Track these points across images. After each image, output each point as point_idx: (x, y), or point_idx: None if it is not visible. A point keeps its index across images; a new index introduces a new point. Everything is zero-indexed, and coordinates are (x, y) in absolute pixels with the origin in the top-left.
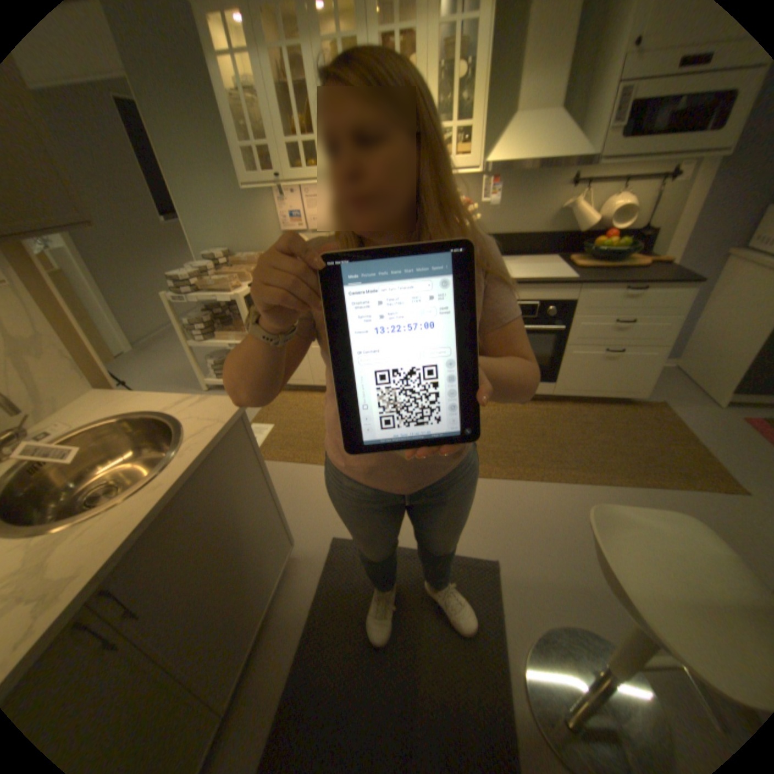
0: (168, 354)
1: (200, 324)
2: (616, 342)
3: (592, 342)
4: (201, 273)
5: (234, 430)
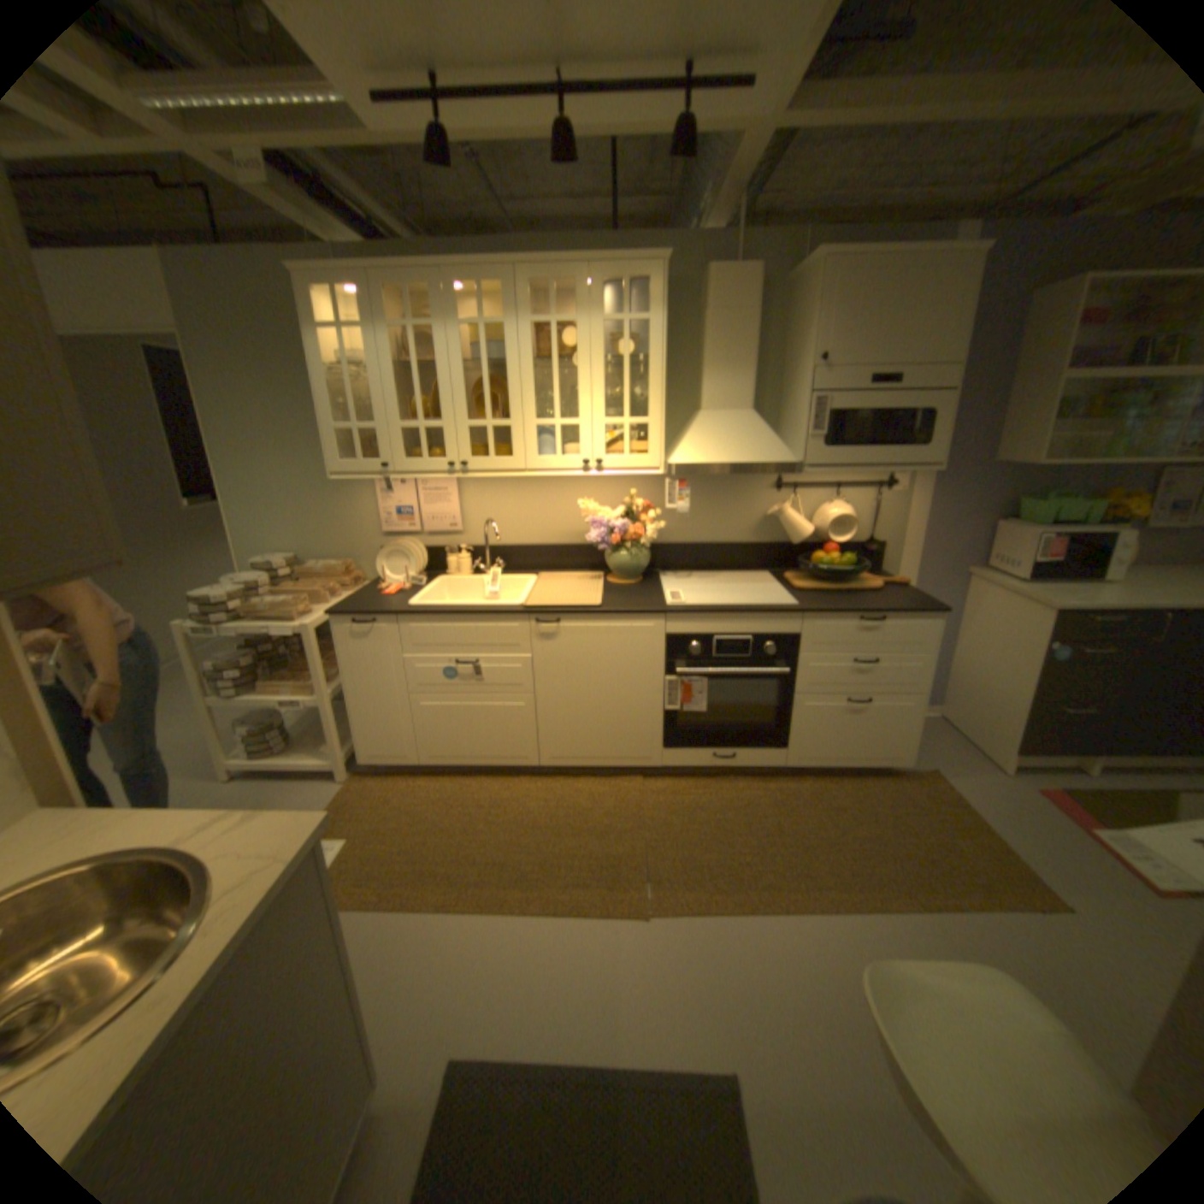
0: (159, 716)
1: (232, 669)
2: (859, 689)
3: (827, 689)
4: (247, 591)
5: (298, 873)
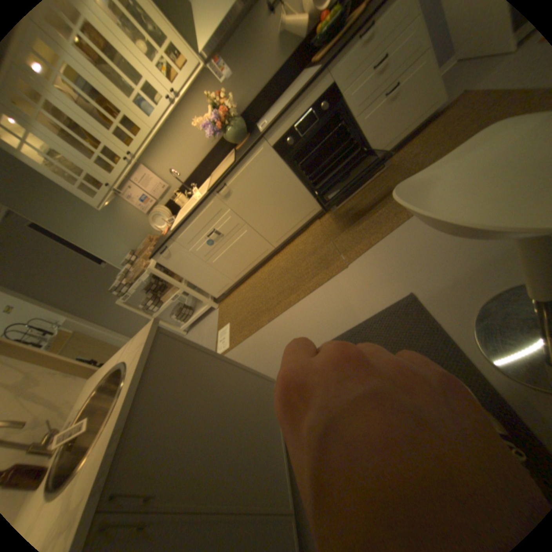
0: None
1: (149, 300)
2: (387, 81)
3: (370, 98)
4: (127, 273)
5: (158, 341)
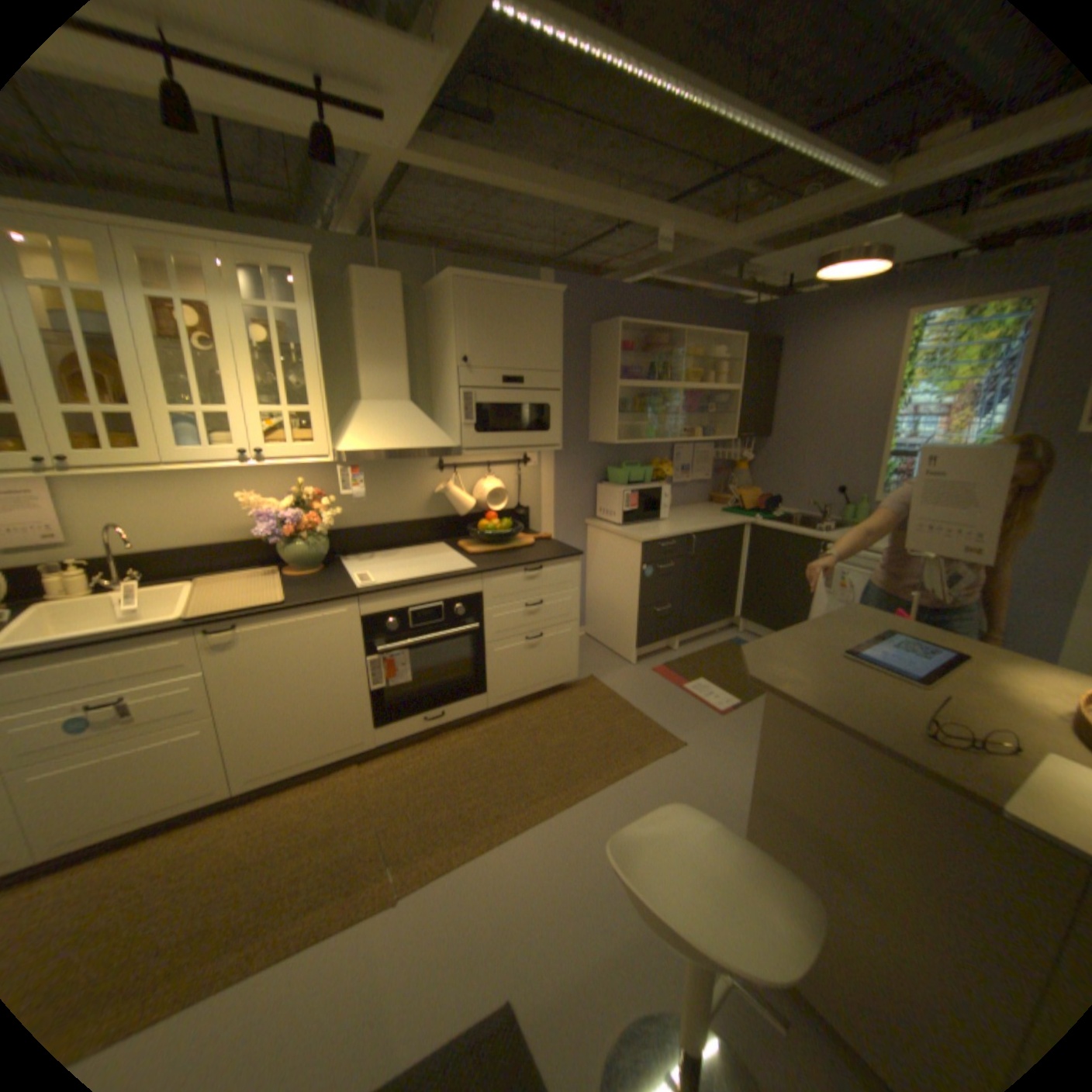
0: None
1: None
2: (532, 627)
3: (509, 633)
4: None
5: None
